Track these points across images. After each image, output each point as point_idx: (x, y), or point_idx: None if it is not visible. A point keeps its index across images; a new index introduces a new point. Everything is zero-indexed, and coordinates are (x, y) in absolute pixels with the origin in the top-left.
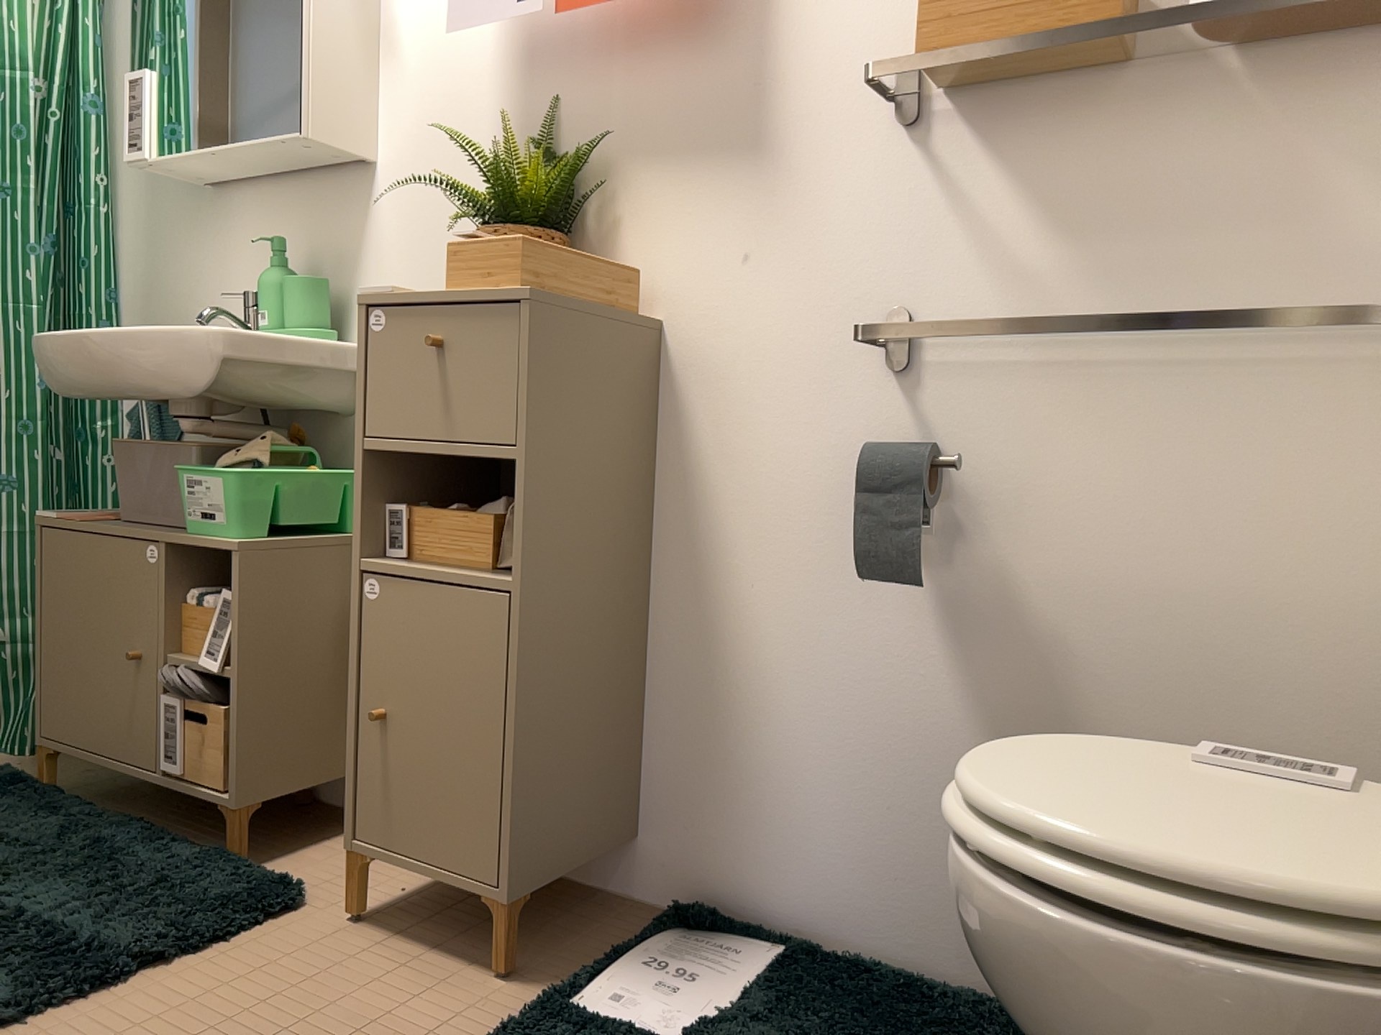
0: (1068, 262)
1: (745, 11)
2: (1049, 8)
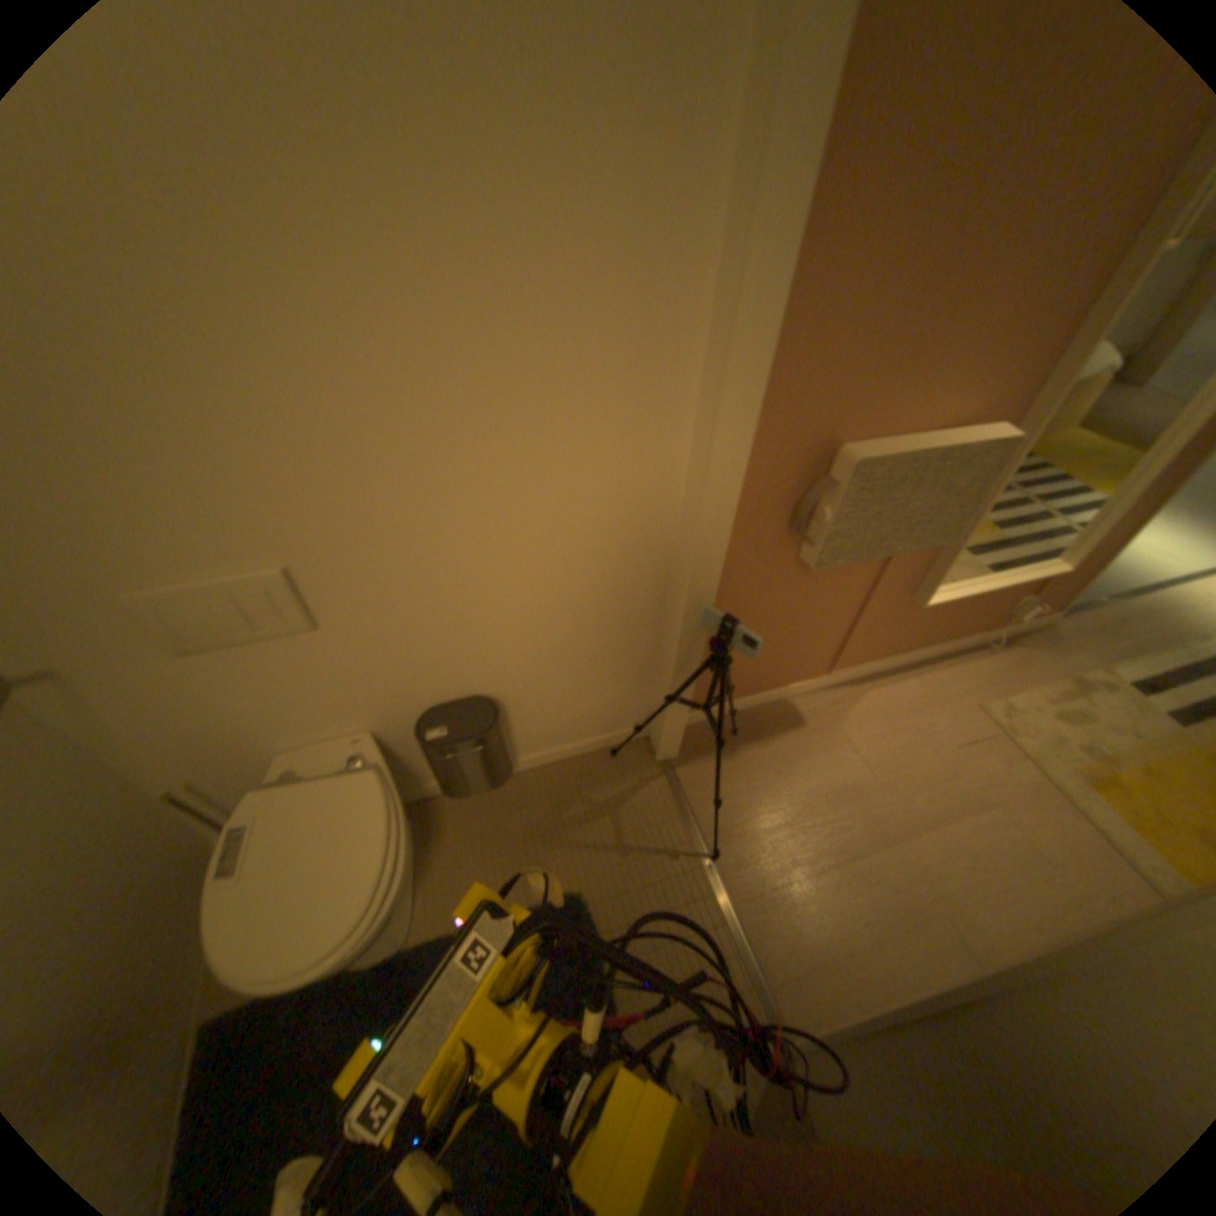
0: None
1: None
2: None
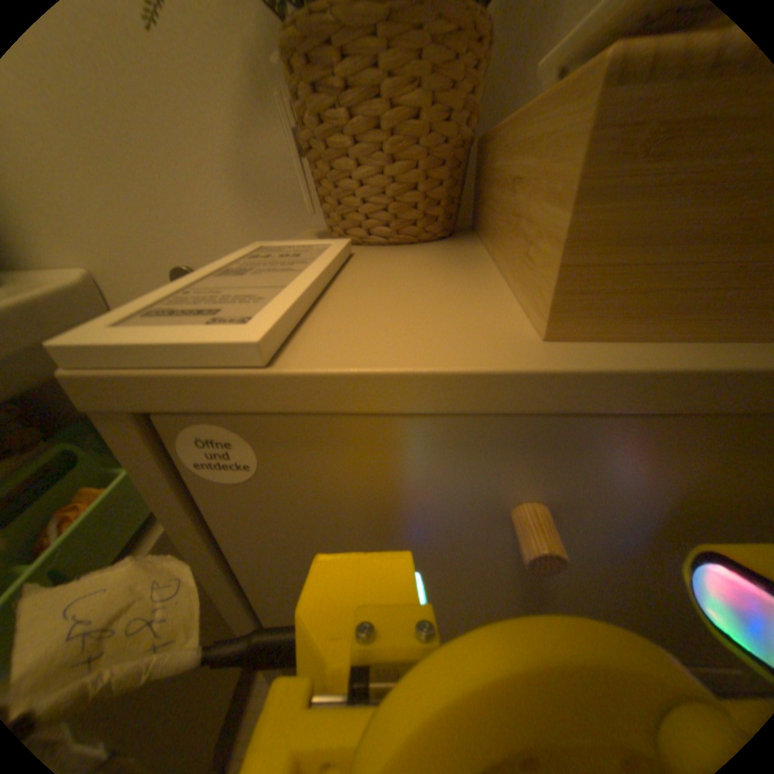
0: None
1: None
2: None
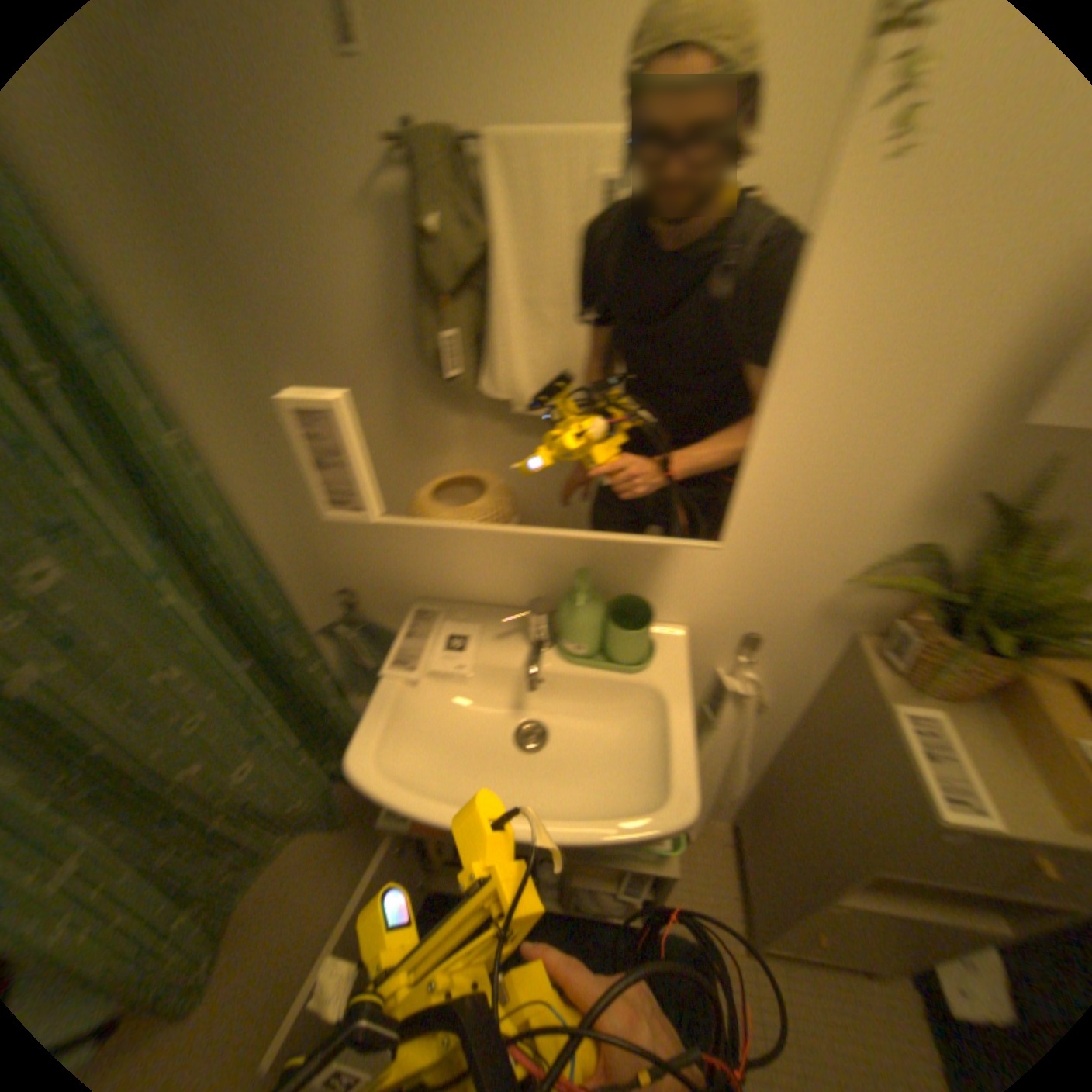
0: None
1: None
2: None
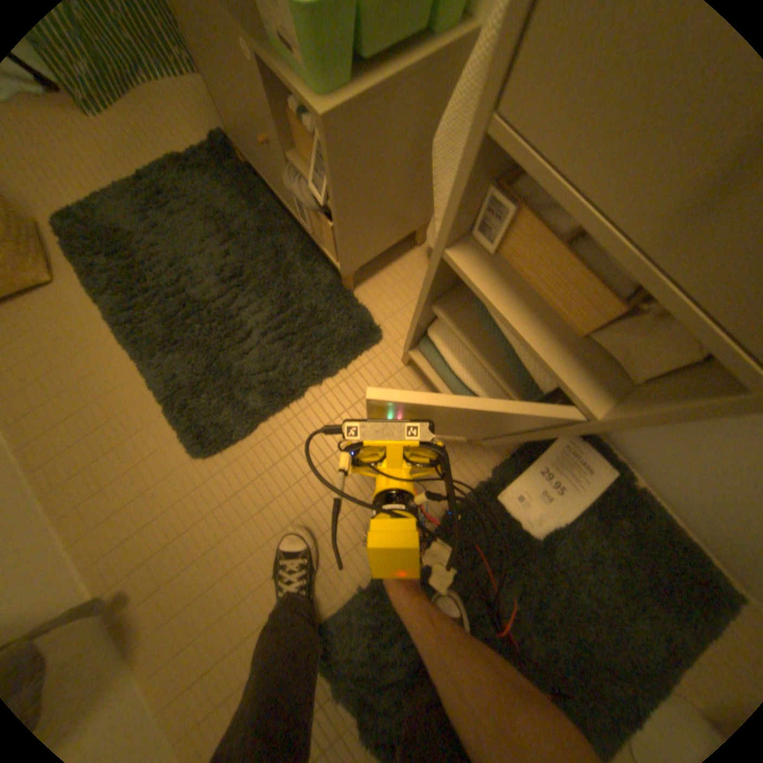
0: None
1: None
2: None
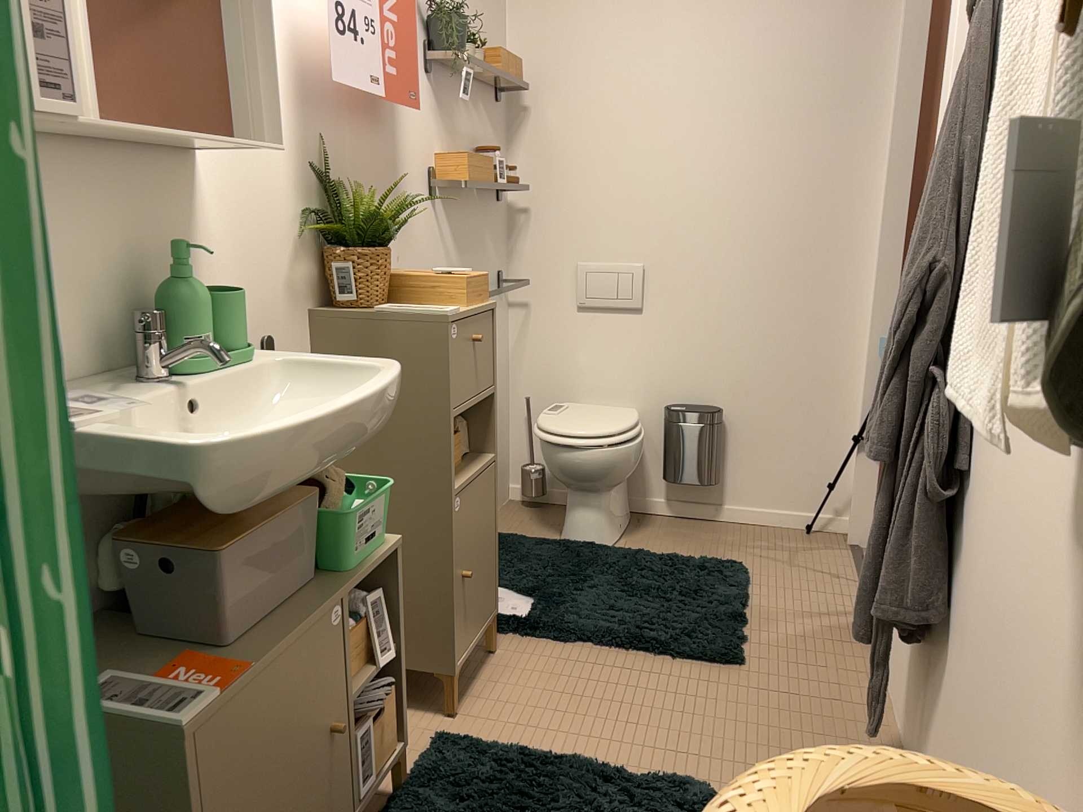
0: (461, 262)
1: (391, 114)
2: (456, 157)
